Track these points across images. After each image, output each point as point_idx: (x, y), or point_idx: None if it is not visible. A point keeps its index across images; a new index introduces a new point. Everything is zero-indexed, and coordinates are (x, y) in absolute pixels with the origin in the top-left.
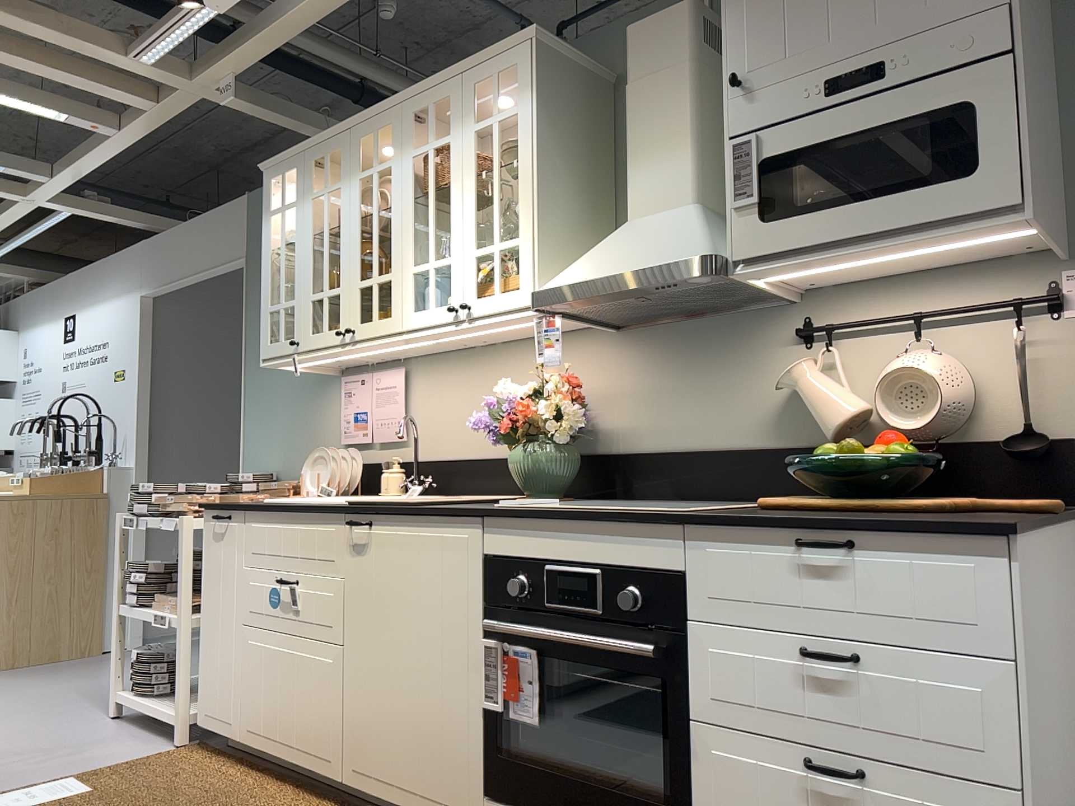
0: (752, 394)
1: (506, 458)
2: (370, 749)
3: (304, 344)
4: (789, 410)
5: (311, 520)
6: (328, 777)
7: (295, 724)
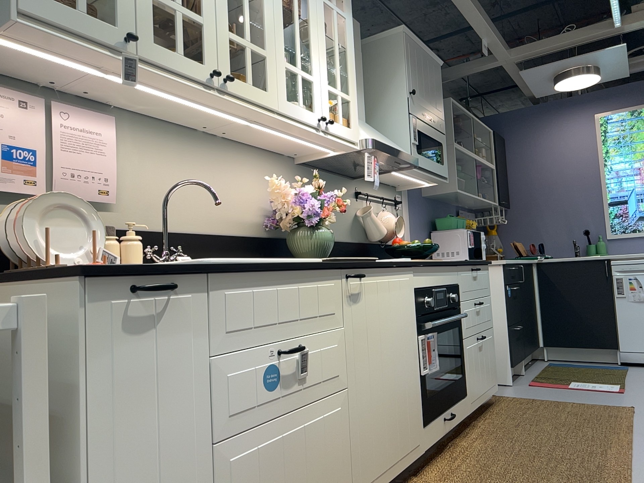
0: (345, 216)
1: (232, 236)
2: (373, 457)
3: (140, 47)
4: (355, 226)
5: (310, 277)
6: None
7: None
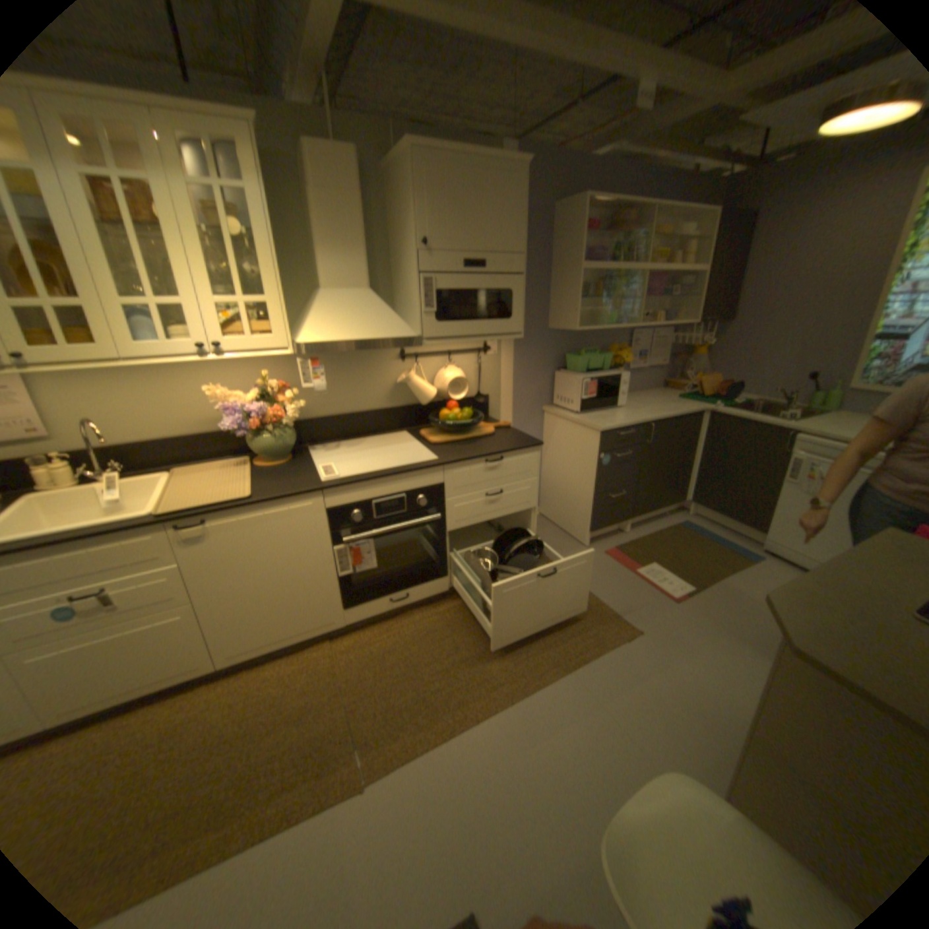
0: (378, 385)
1: (200, 435)
2: (244, 640)
3: None
4: (396, 391)
5: (110, 540)
6: (199, 677)
7: (143, 673)
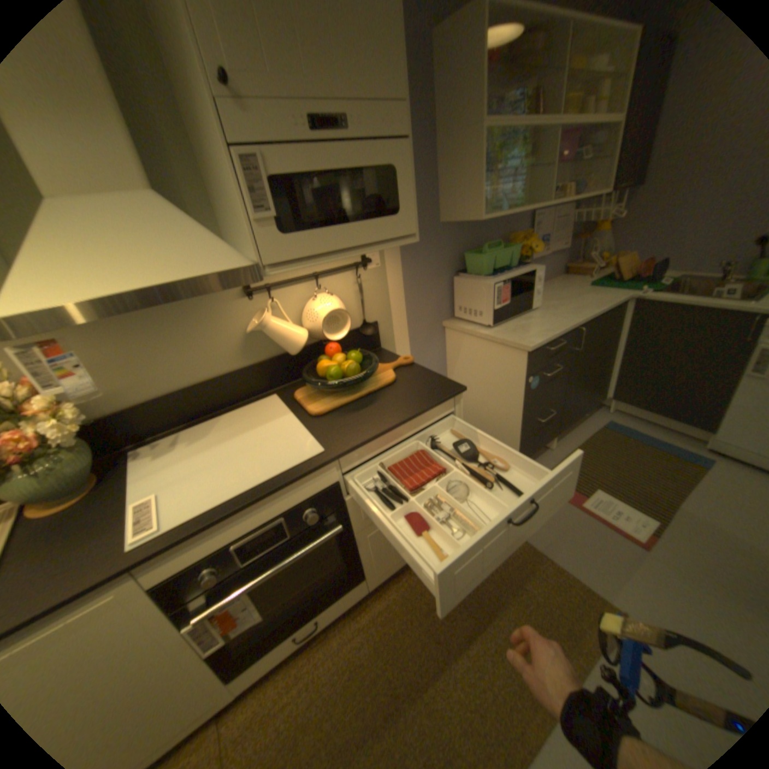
0: (219, 338)
1: None
2: None
3: None
4: (249, 341)
5: None
6: None
7: None
